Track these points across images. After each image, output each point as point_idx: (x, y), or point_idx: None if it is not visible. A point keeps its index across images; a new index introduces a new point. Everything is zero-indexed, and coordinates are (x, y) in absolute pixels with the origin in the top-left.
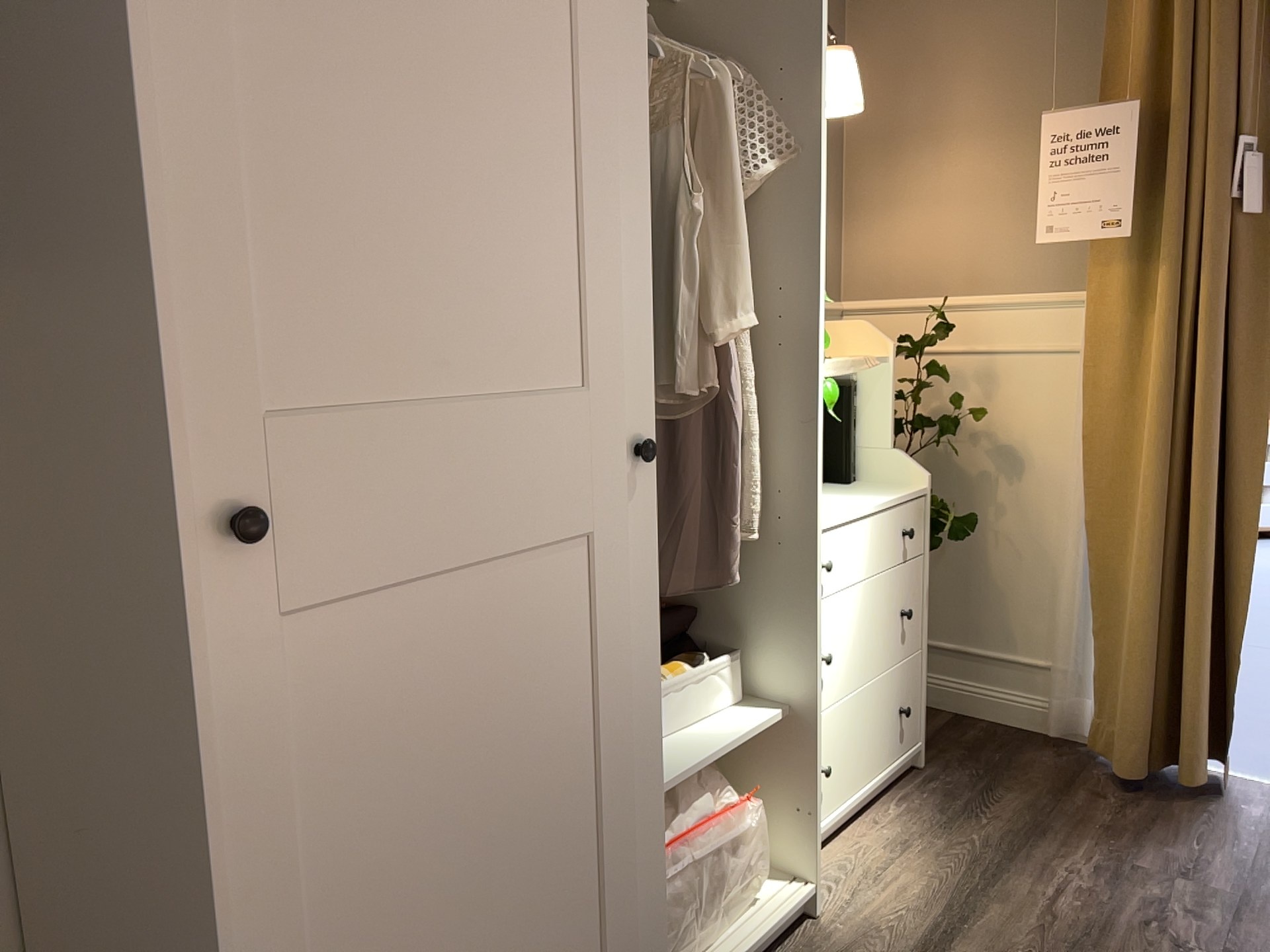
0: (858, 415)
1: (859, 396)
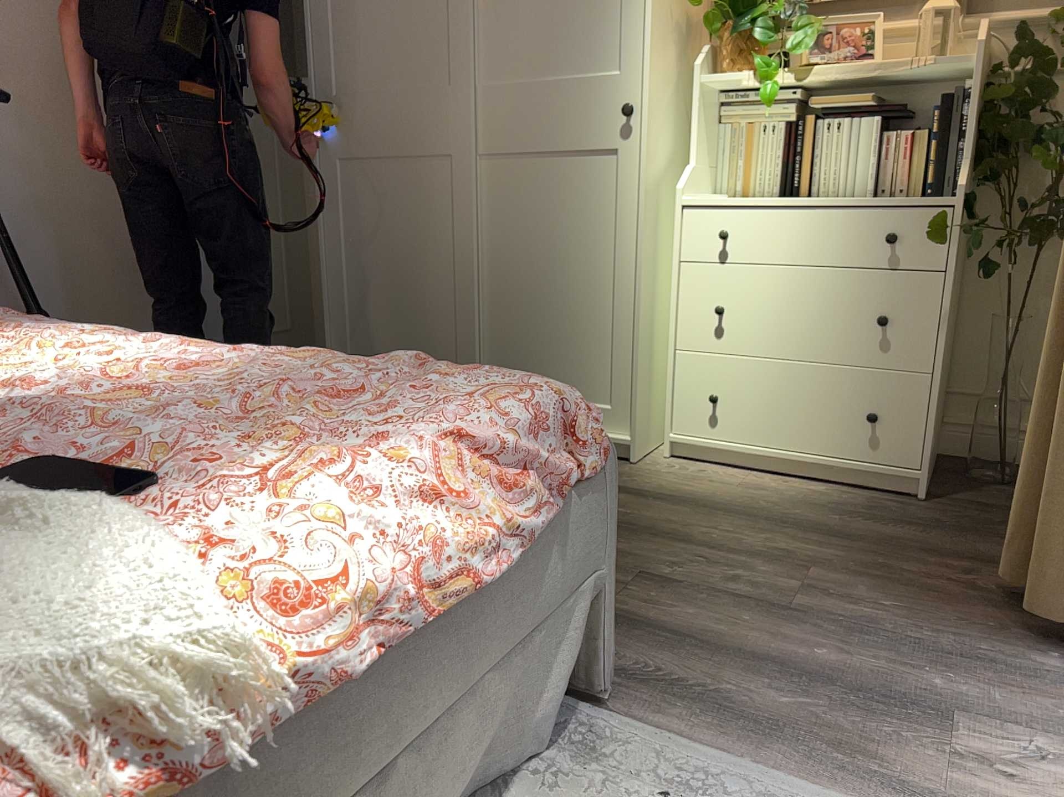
0: (964, 125)
1: (967, 103)
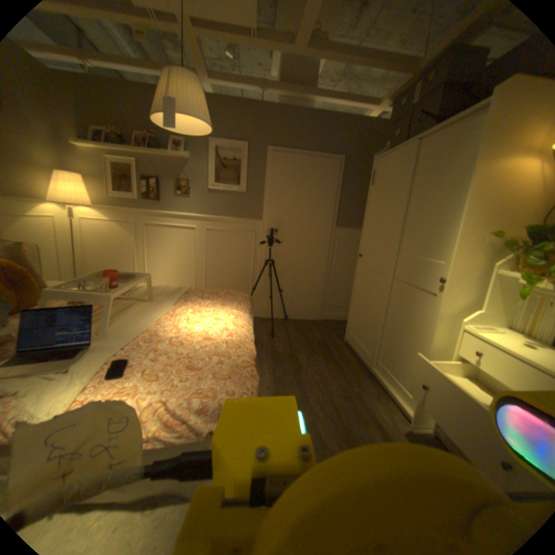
0: None
1: None
